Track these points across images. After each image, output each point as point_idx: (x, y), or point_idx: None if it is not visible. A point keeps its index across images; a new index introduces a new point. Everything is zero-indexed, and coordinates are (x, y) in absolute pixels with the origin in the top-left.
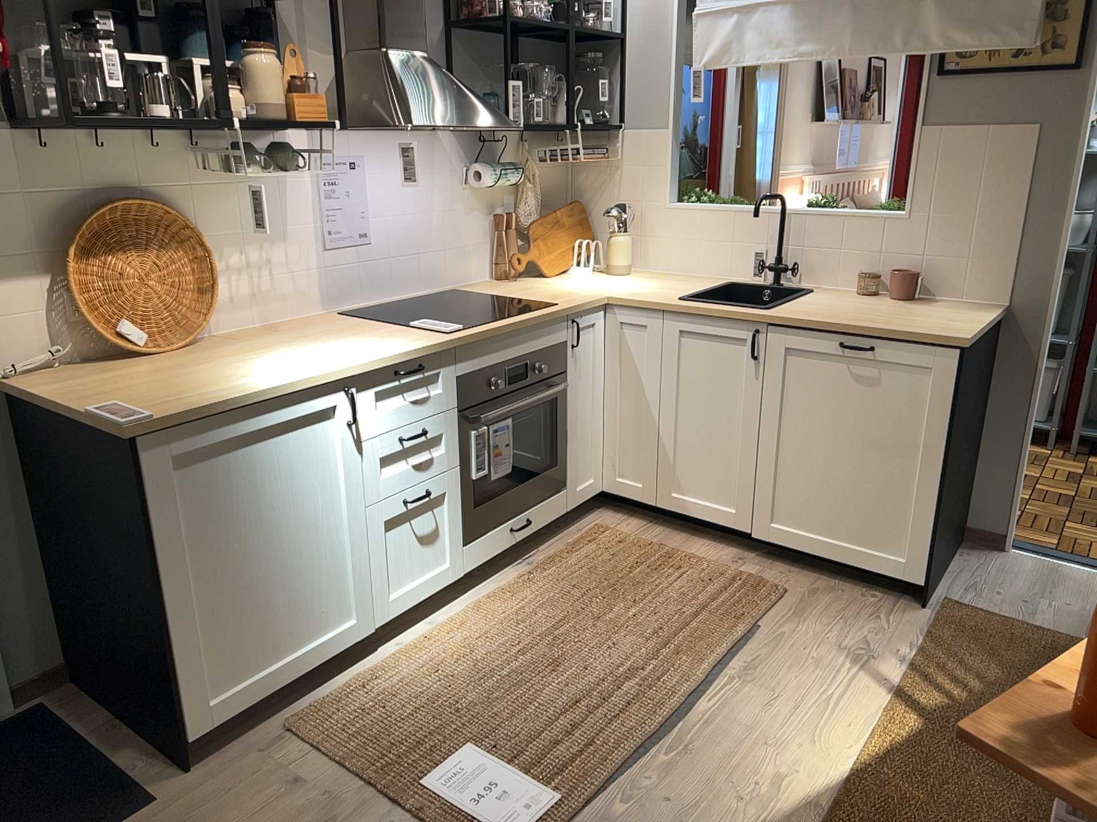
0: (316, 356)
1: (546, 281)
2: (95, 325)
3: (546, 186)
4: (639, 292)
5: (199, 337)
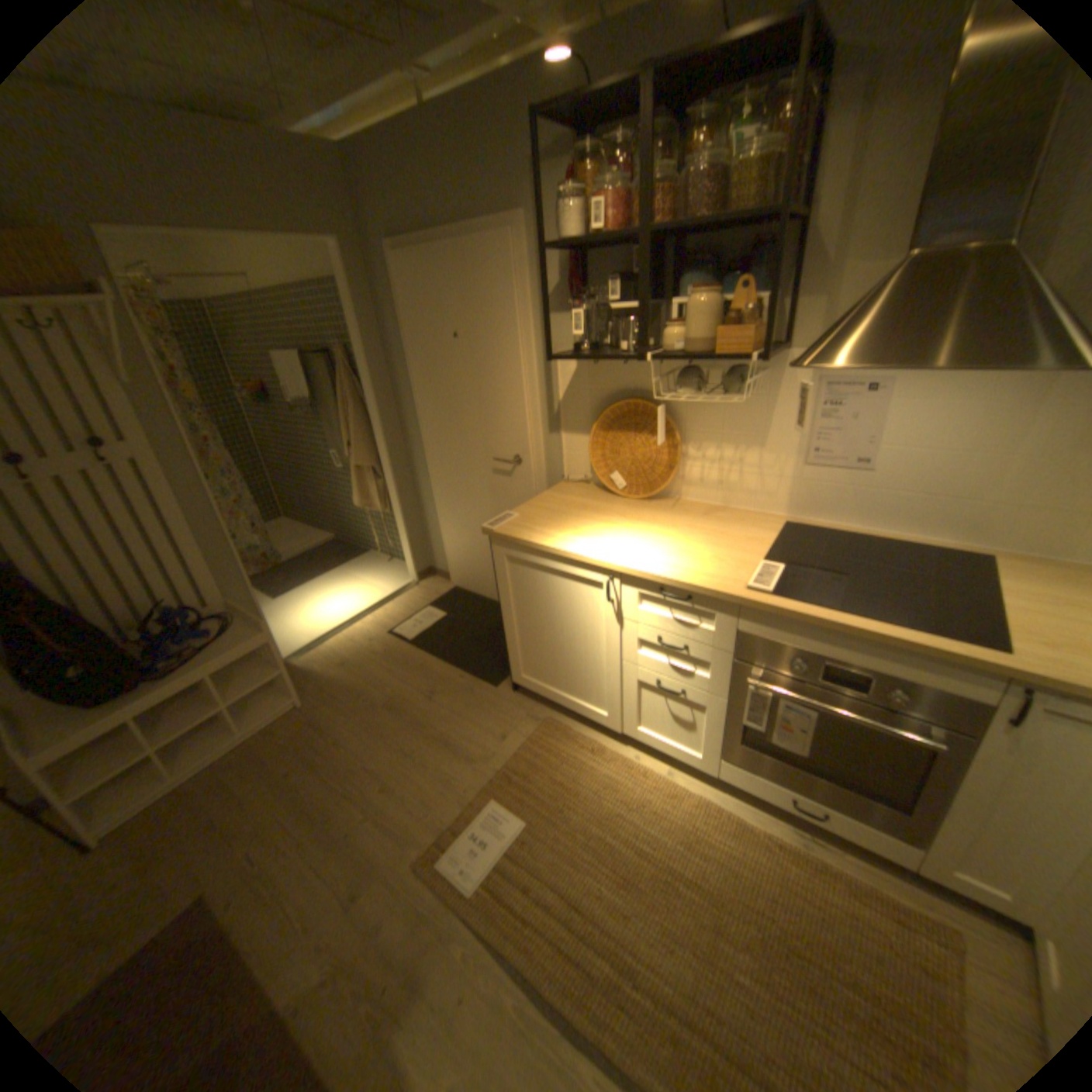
0: (637, 544)
1: None
2: (594, 469)
3: None
4: None
5: (670, 495)
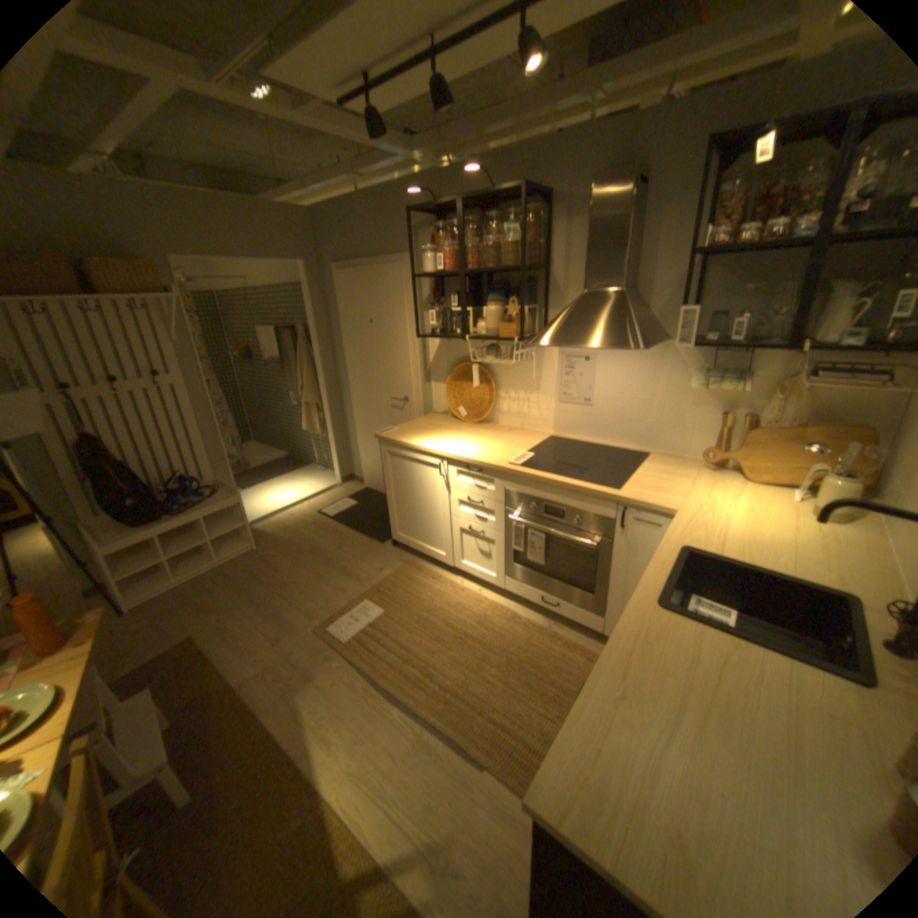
0: (460, 444)
1: (732, 482)
2: (448, 405)
3: (841, 401)
4: (708, 526)
5: (492, 422)
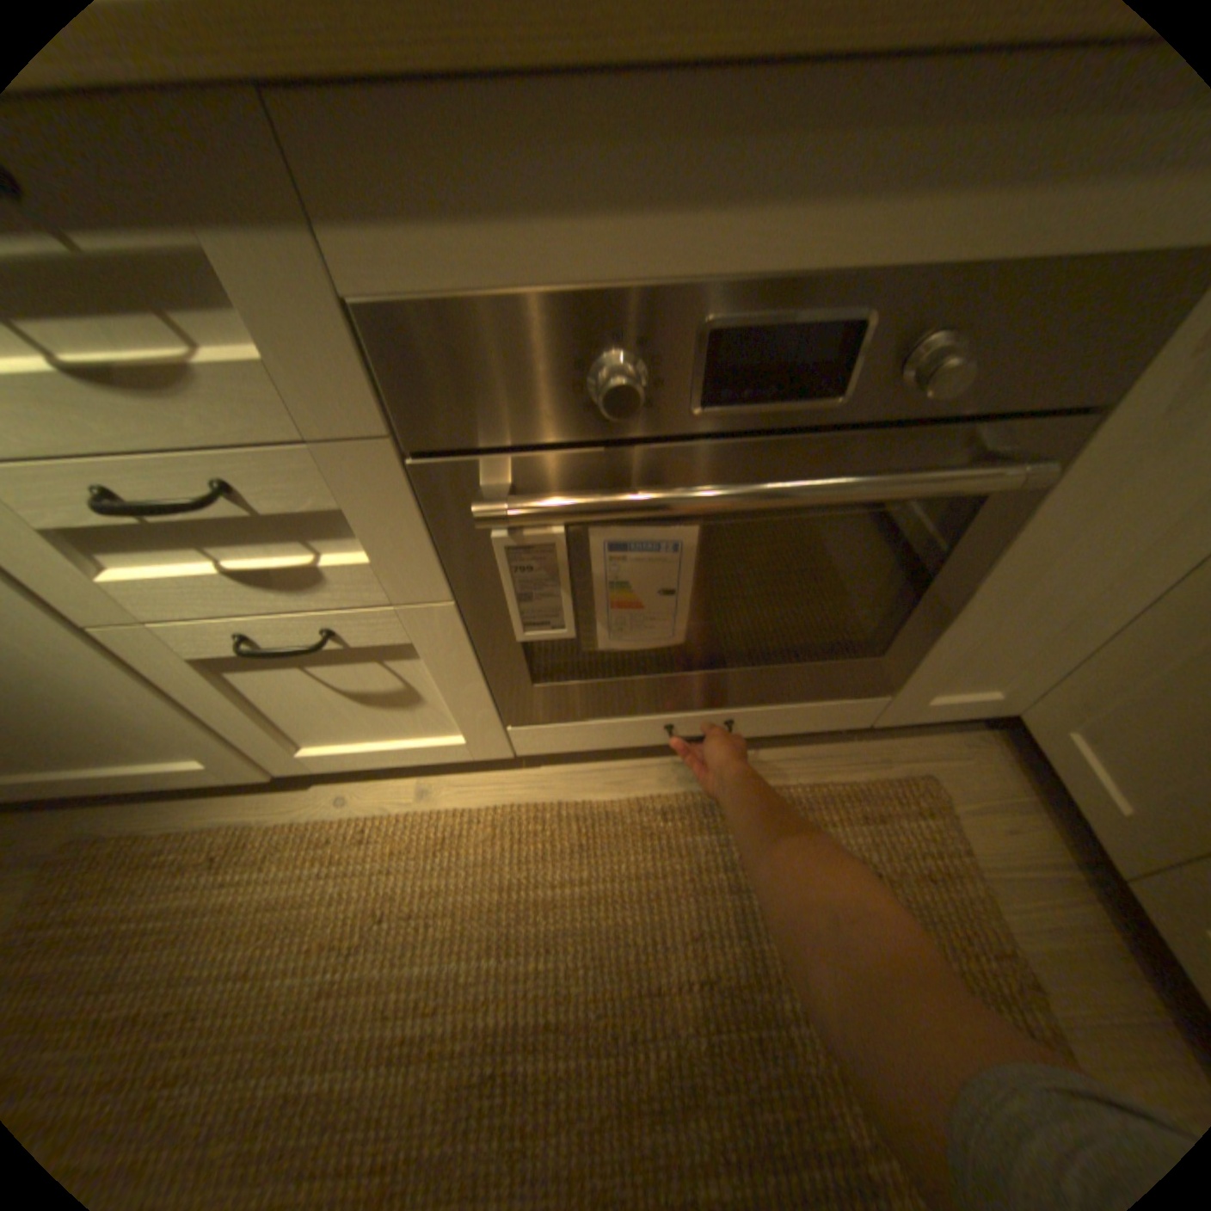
0: None
1: None
2: None
3: None
4: None
5: None
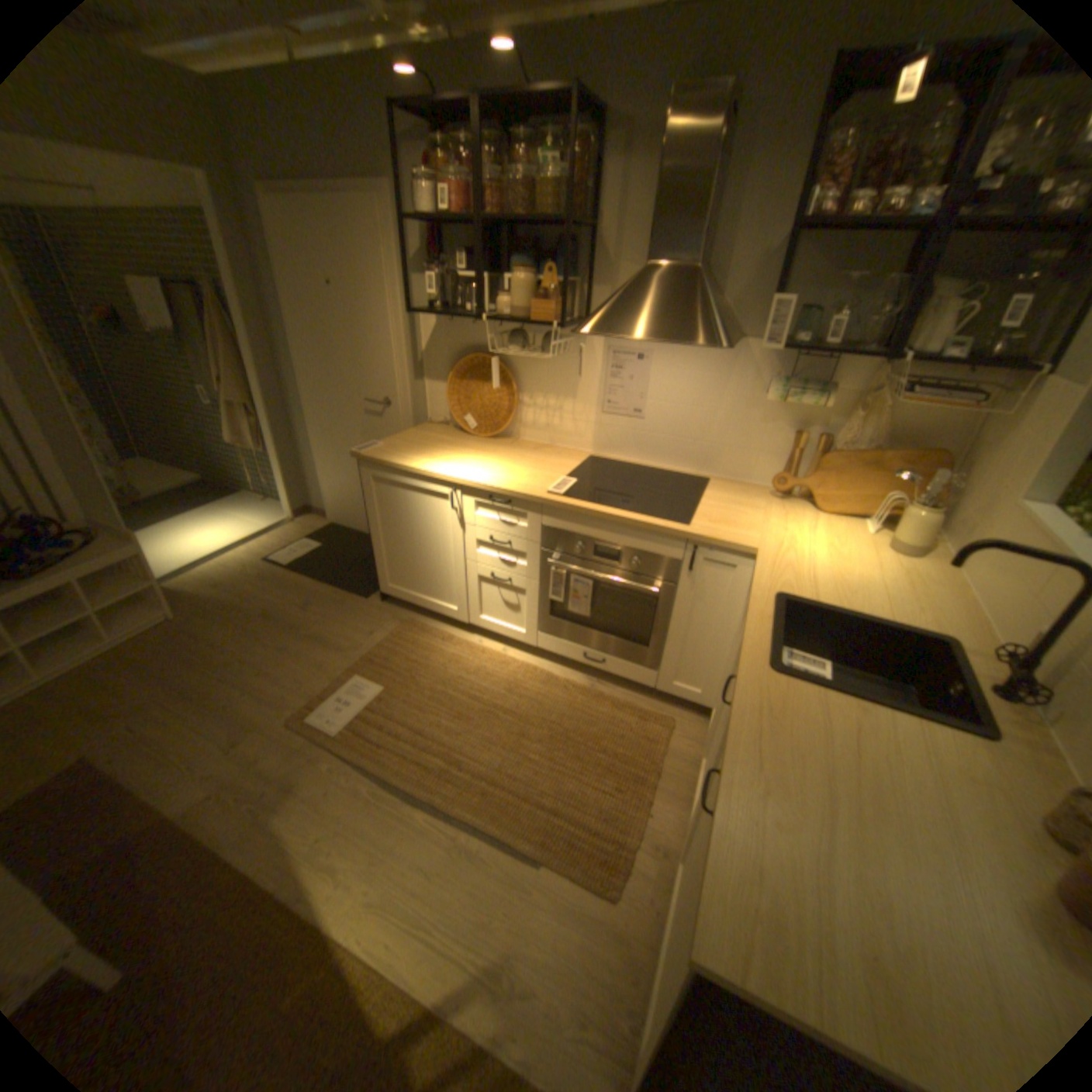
0: (477, 466)
1: (803, 513)
2: (451, 412)
3: (918, 422)
4: (794, 567)
5: (512, 436)
